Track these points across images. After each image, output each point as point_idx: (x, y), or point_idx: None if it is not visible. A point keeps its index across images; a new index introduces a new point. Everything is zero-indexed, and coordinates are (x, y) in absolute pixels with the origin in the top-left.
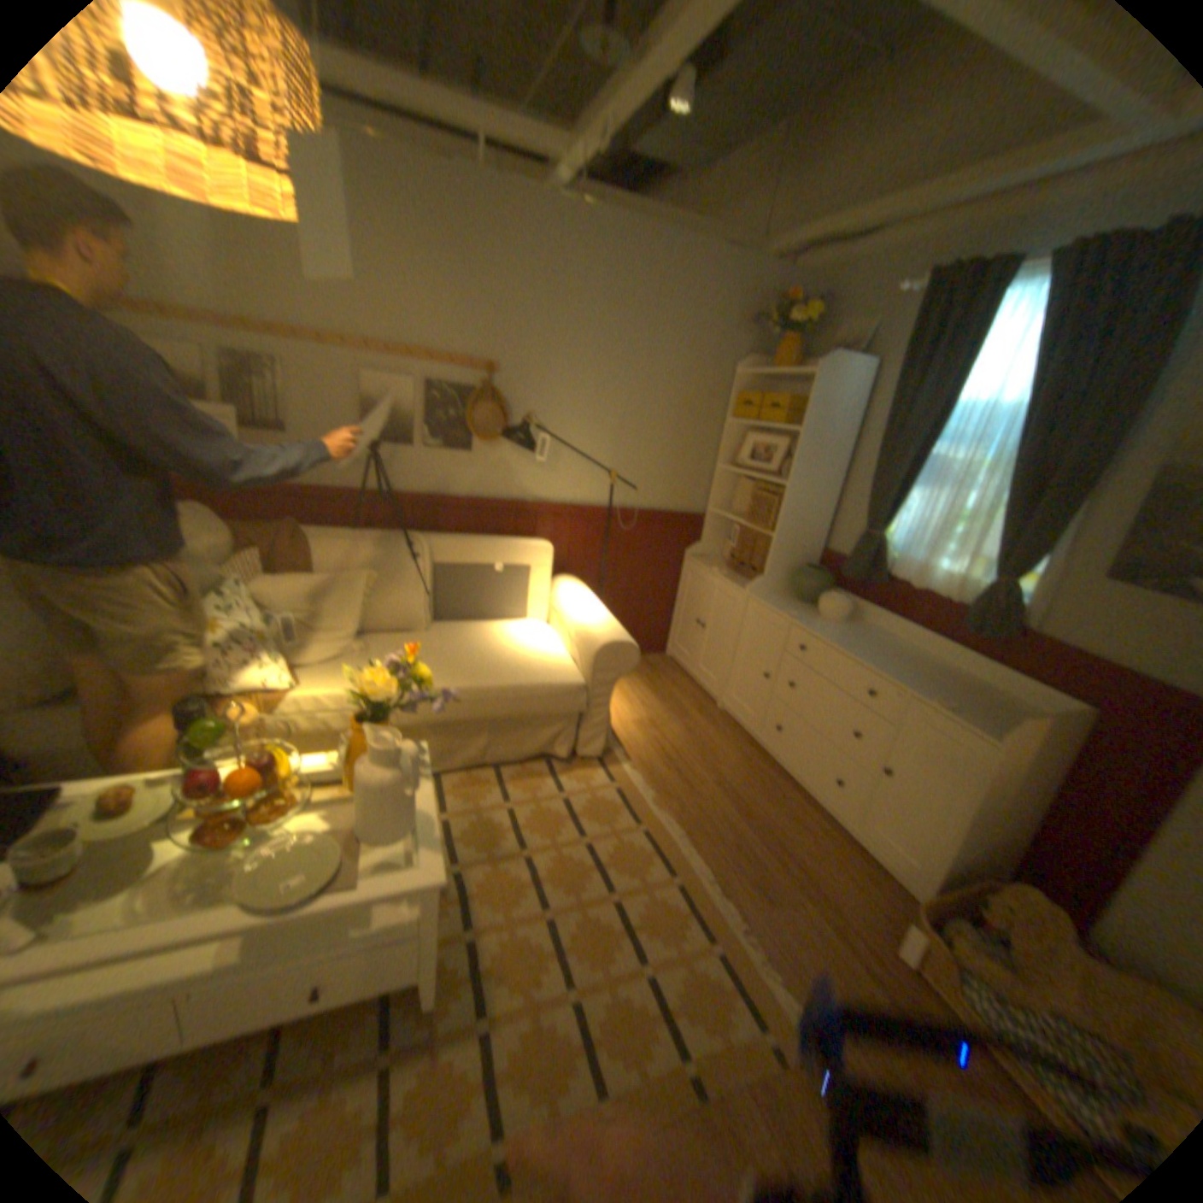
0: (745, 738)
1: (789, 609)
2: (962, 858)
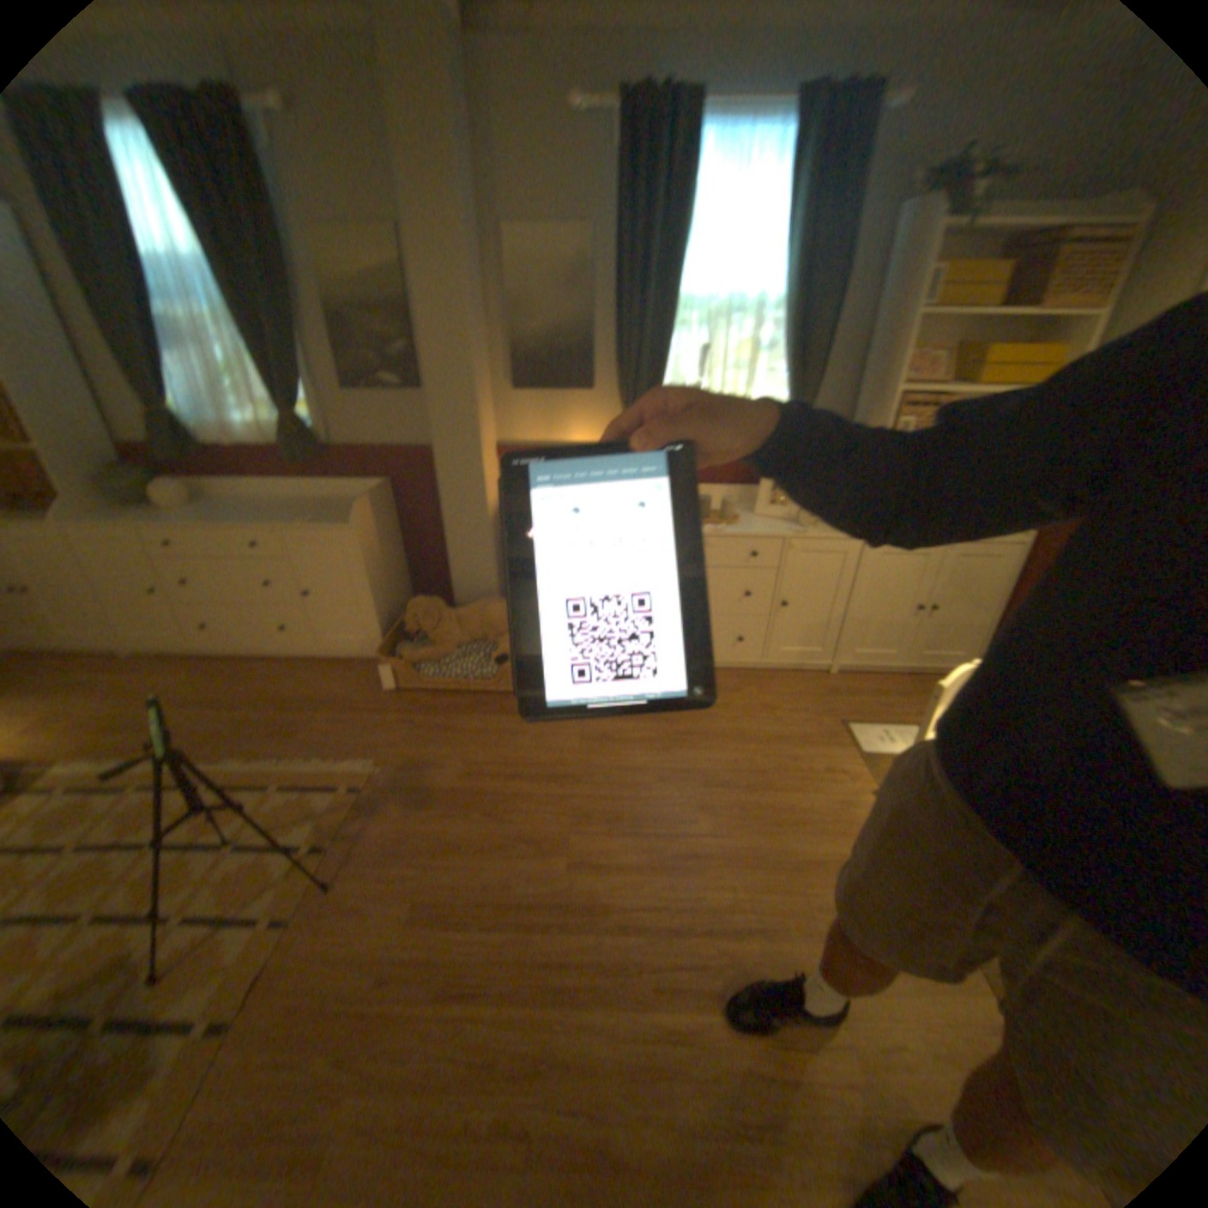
0: (179, 658)
1: (124, 514)
2: (381, 610)
